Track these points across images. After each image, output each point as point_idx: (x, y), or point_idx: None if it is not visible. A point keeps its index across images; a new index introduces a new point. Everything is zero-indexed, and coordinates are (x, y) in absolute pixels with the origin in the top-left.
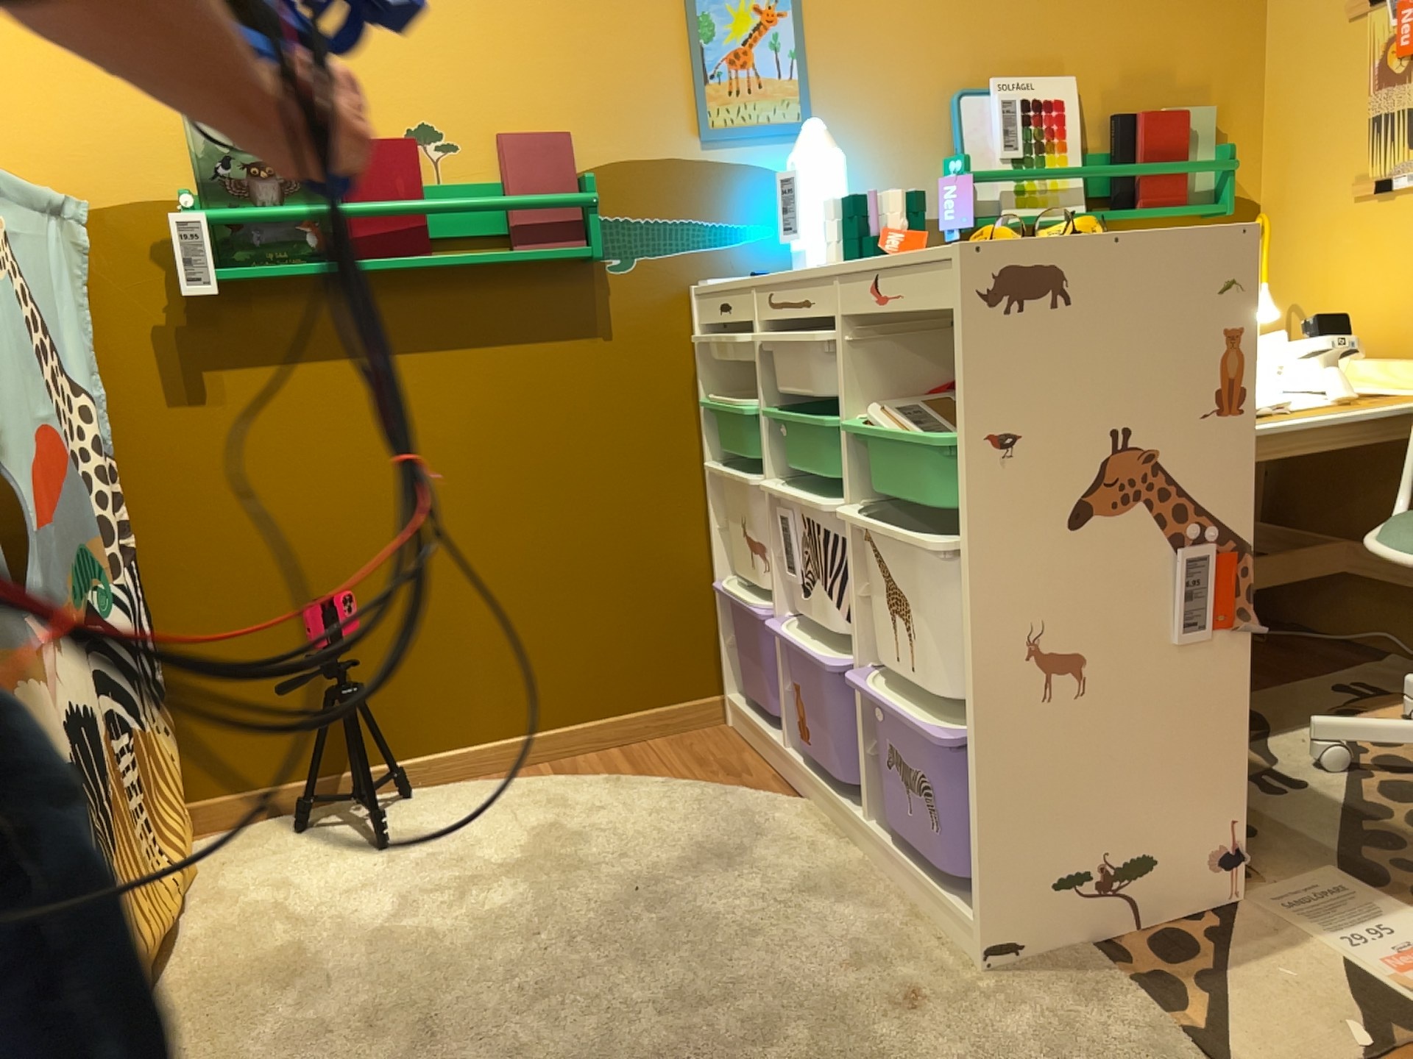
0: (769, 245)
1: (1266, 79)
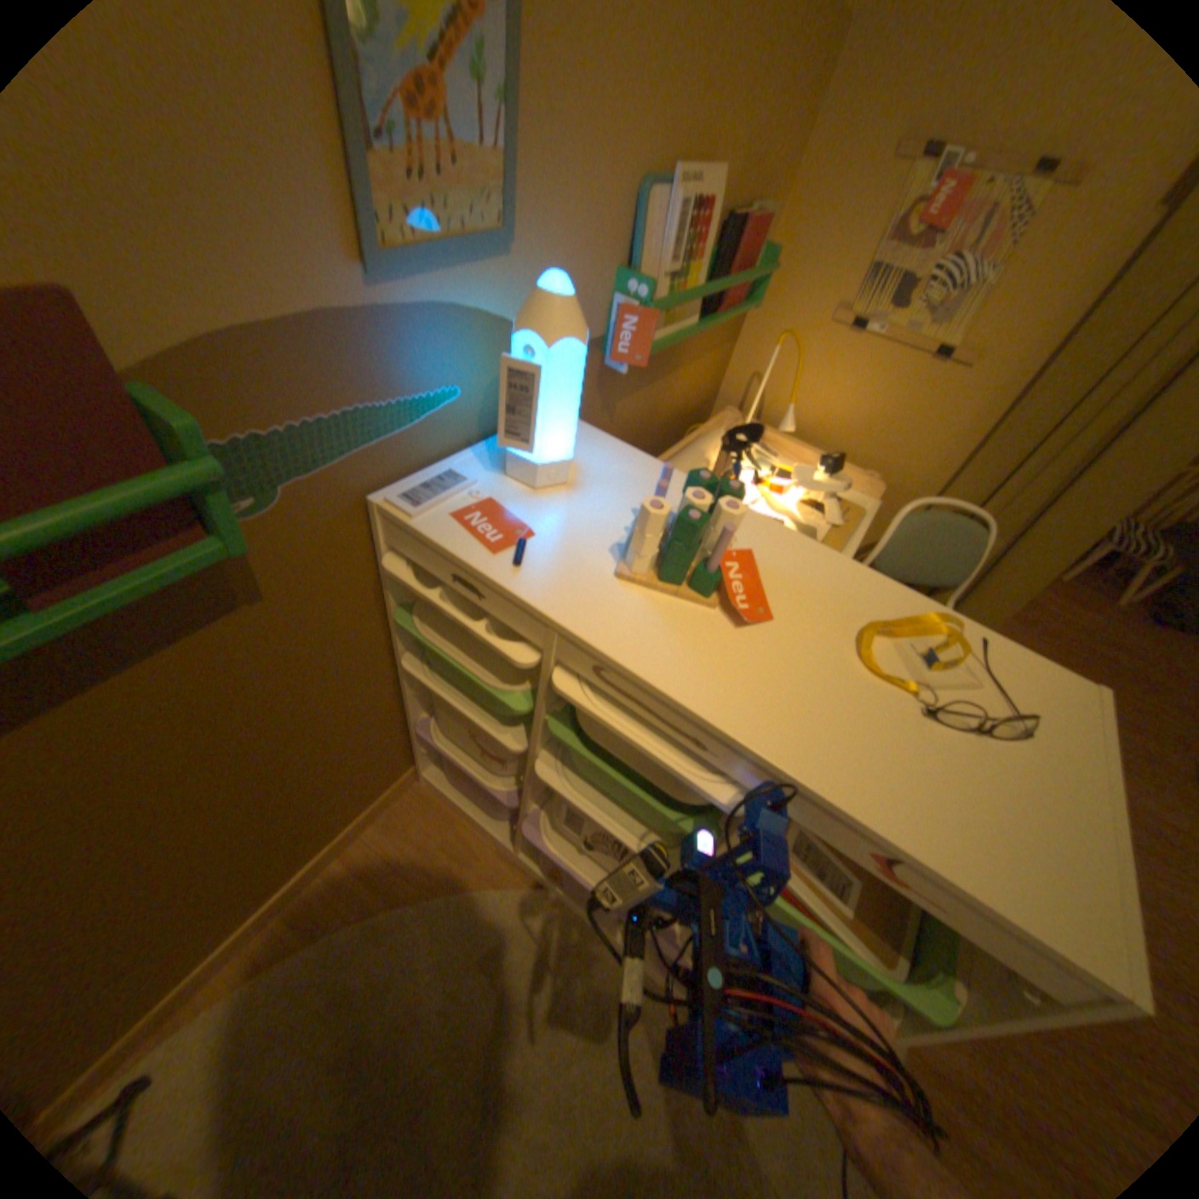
0: (457, 410)
1: (804, 169)
